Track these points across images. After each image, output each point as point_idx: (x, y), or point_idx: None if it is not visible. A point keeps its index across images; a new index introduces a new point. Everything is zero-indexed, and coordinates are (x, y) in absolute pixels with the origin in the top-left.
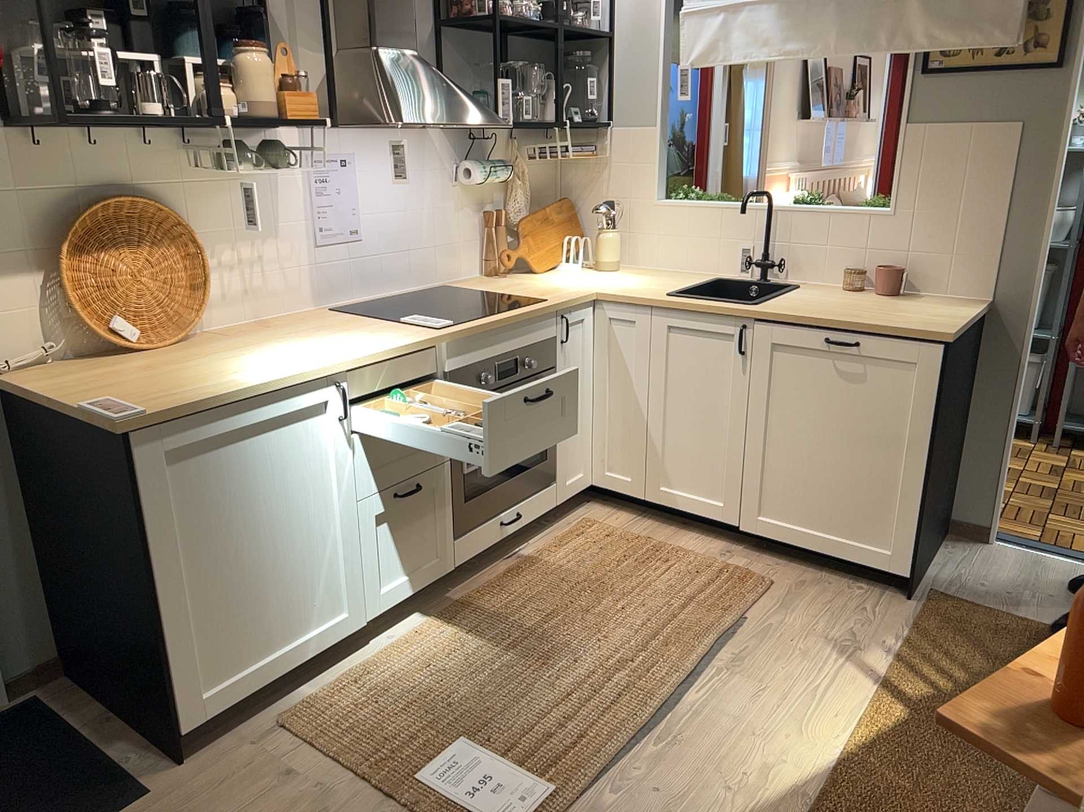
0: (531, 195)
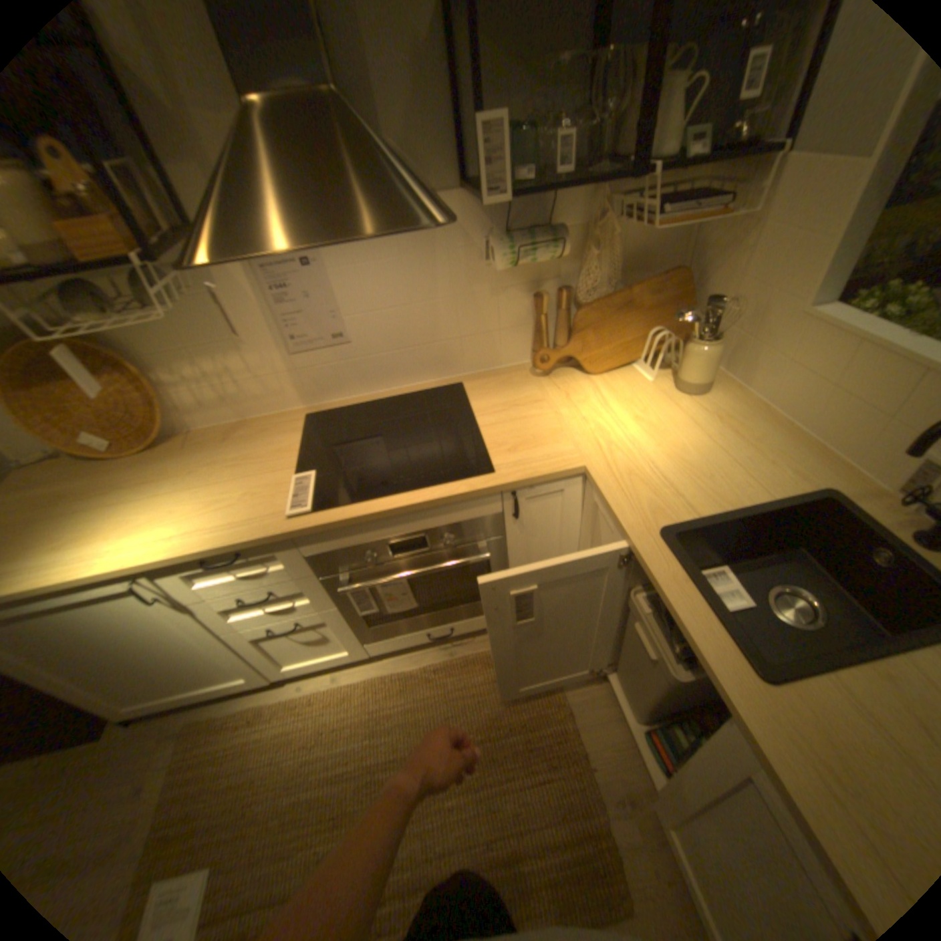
0: (632, 259)
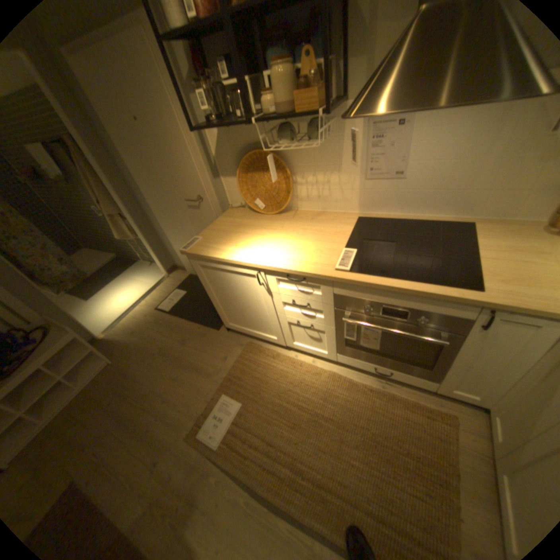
0: None
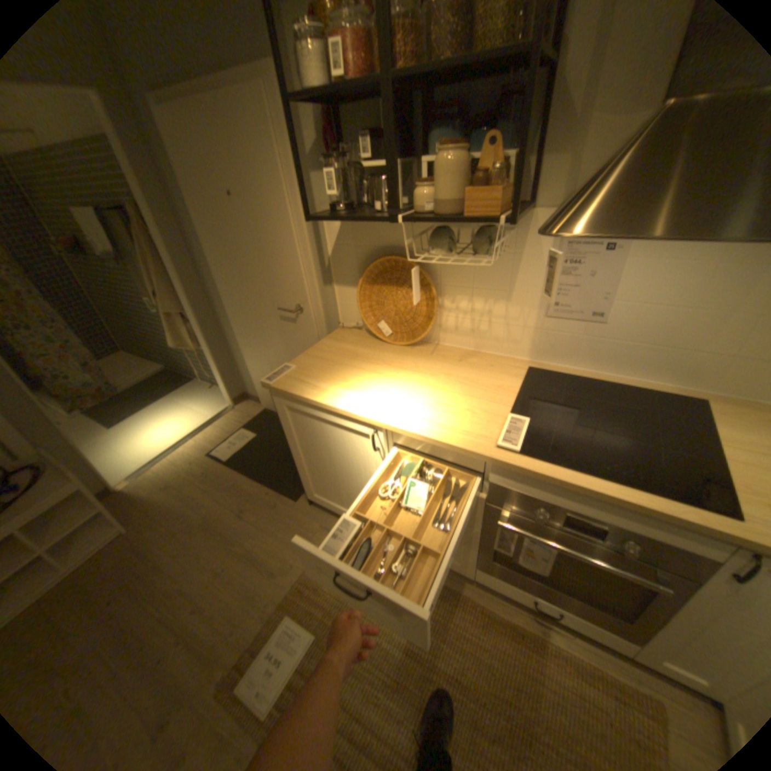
0: None
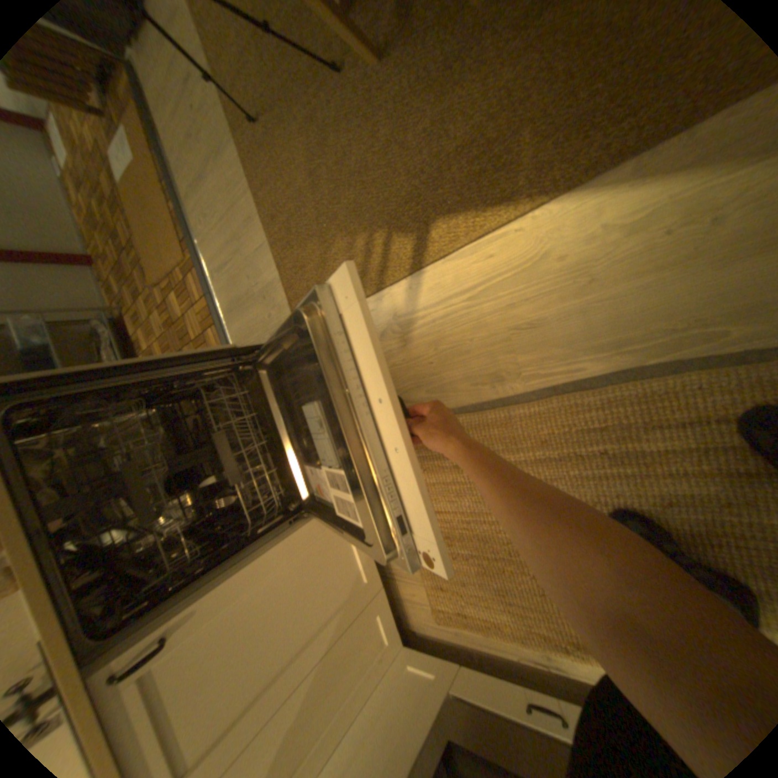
0: None
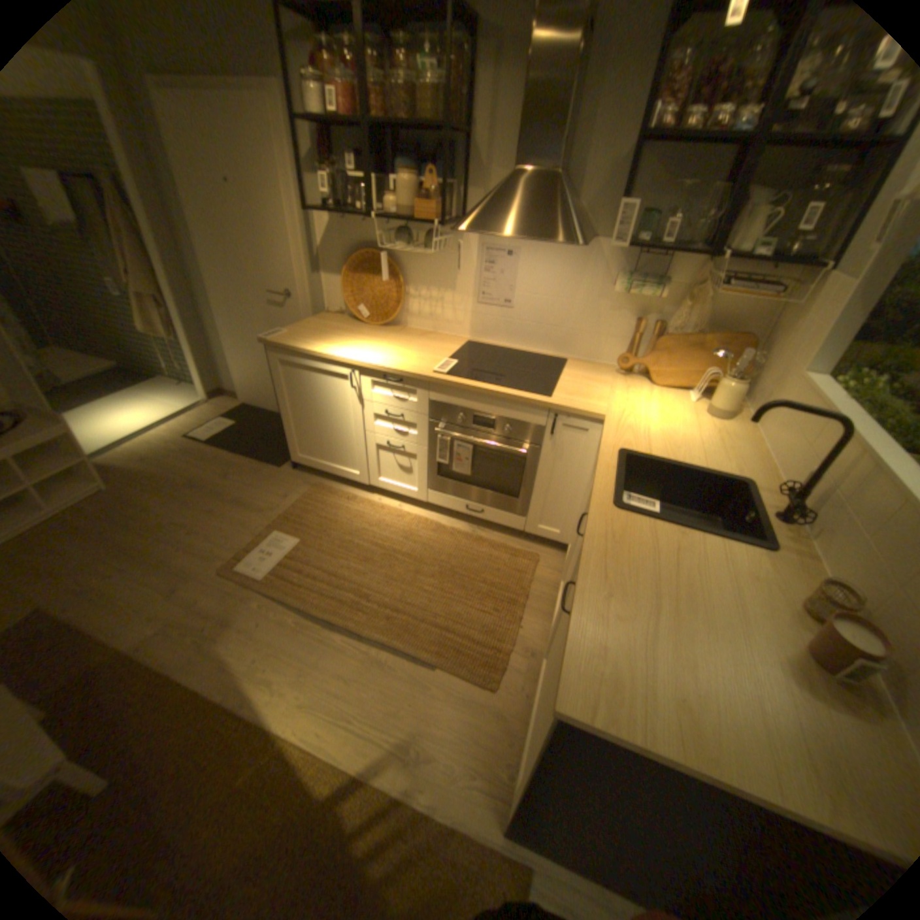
0: (720, 320)
